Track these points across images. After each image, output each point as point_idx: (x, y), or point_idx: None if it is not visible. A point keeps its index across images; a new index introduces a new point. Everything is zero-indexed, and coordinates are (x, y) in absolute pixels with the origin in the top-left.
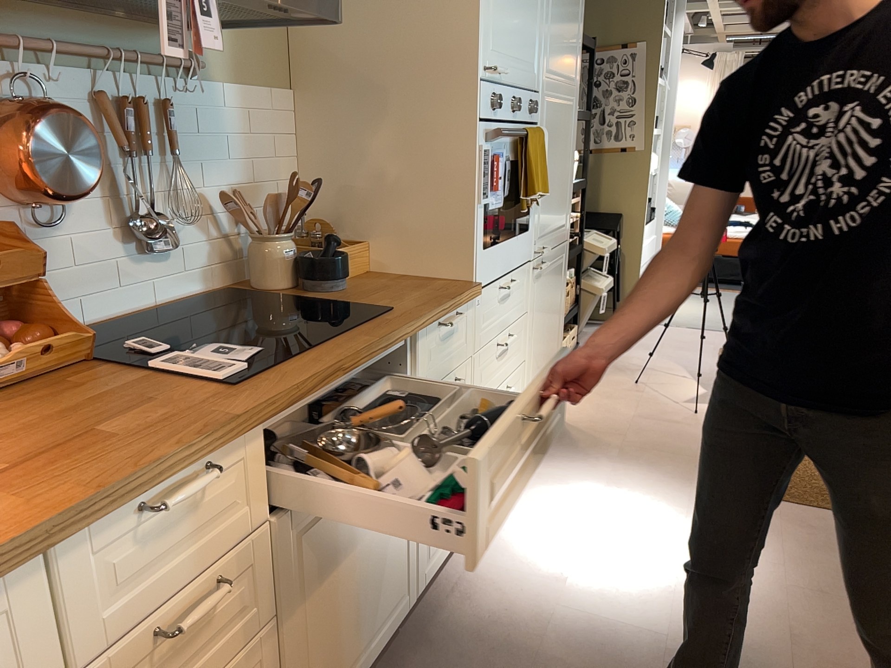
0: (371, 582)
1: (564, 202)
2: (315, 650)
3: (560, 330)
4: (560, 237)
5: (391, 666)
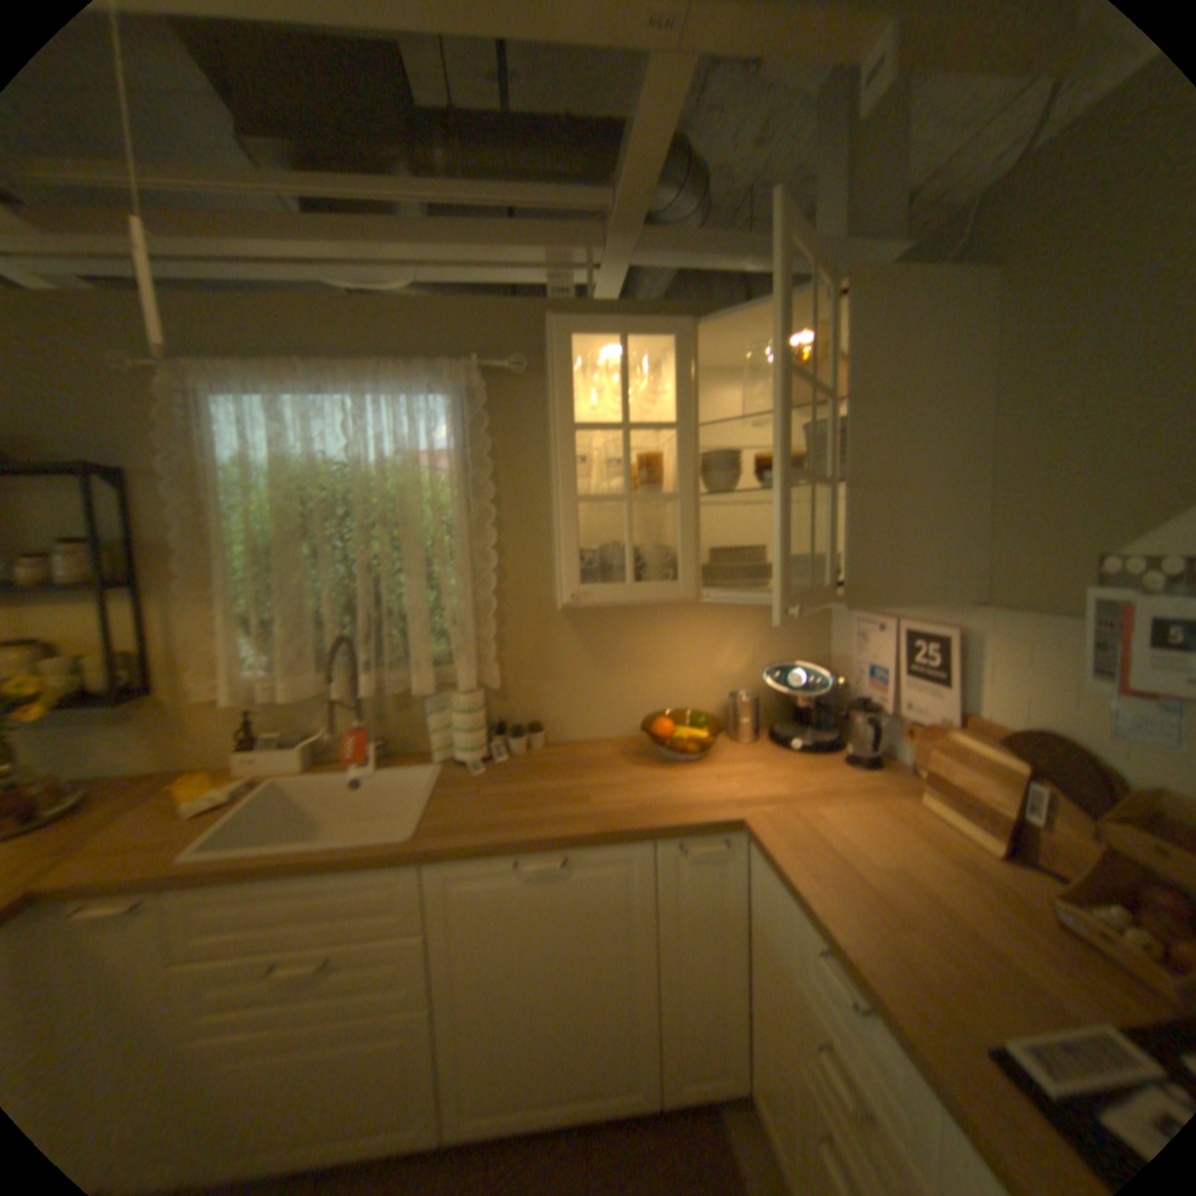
0: None
1: None
2: None
3: None
4: None
5: None
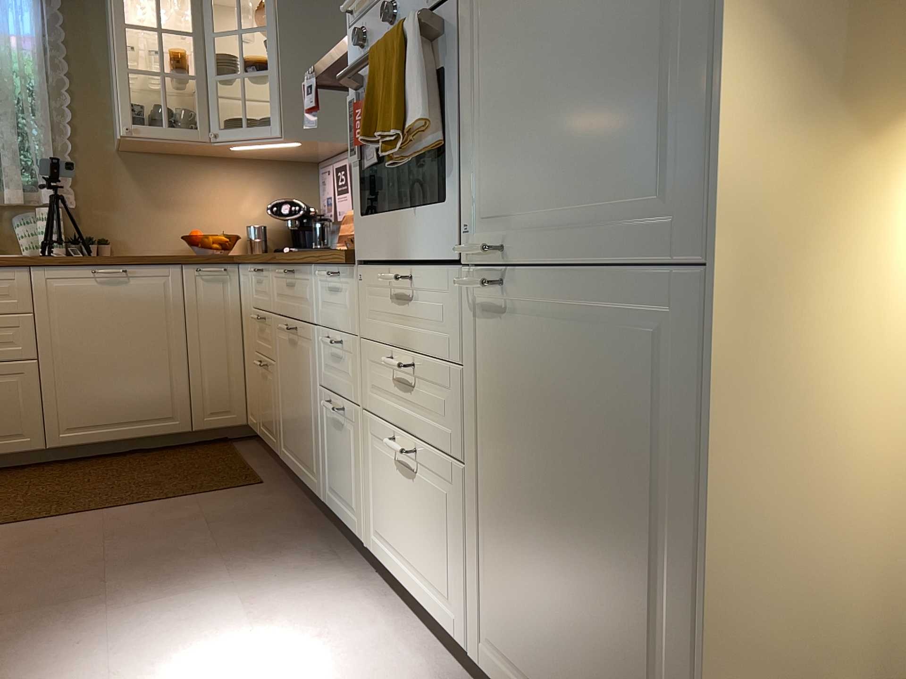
0: (300, 422)
1: (637, 124)
2: (283, 409)
3: (678, 606)
4: (622, 244)
5: (310, 517)
